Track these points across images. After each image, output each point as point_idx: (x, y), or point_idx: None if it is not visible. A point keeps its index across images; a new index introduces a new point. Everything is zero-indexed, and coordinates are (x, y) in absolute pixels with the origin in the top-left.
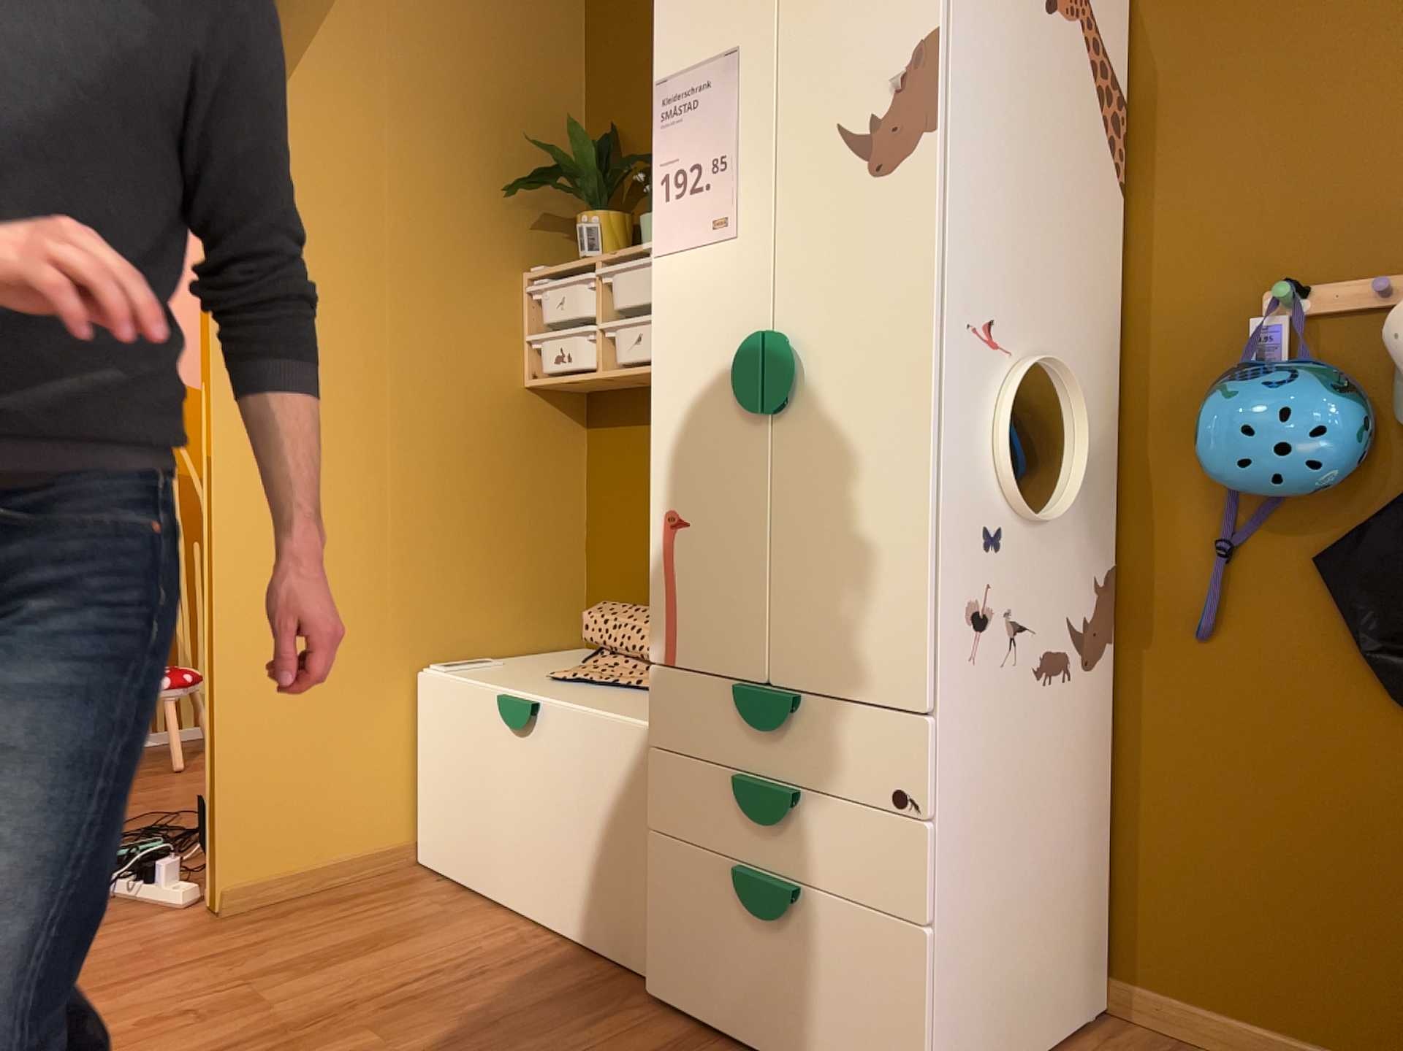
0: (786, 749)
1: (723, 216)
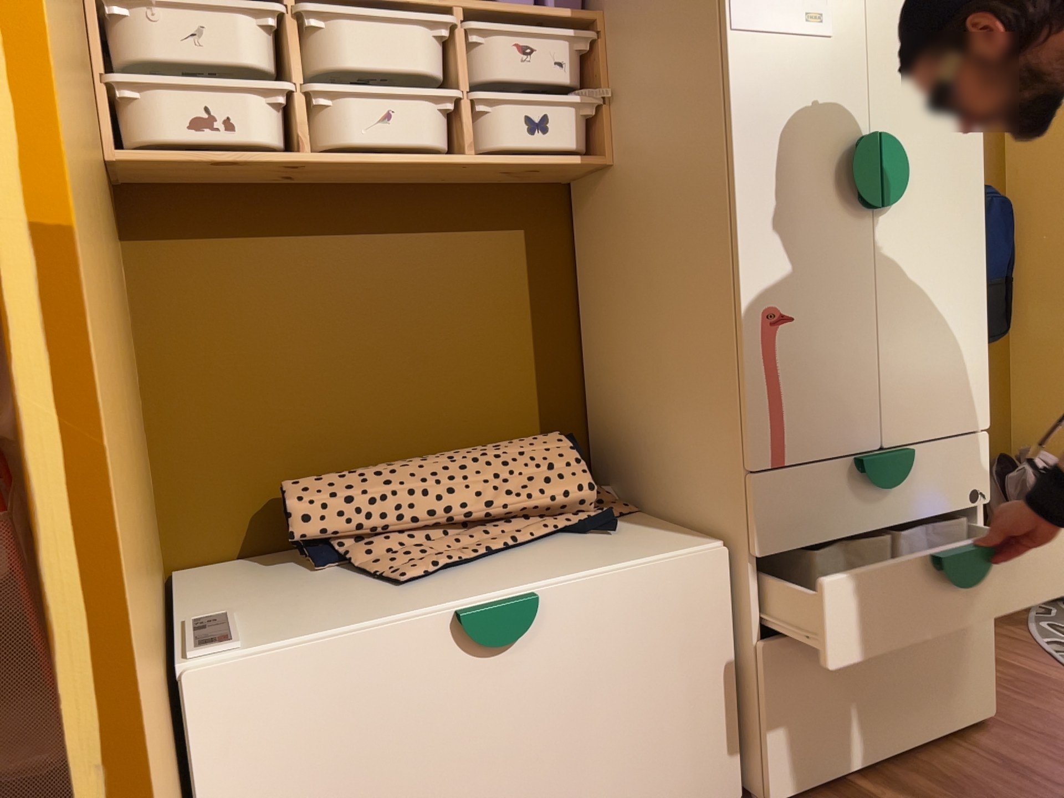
0: (895, 496)
1: (817, 13)
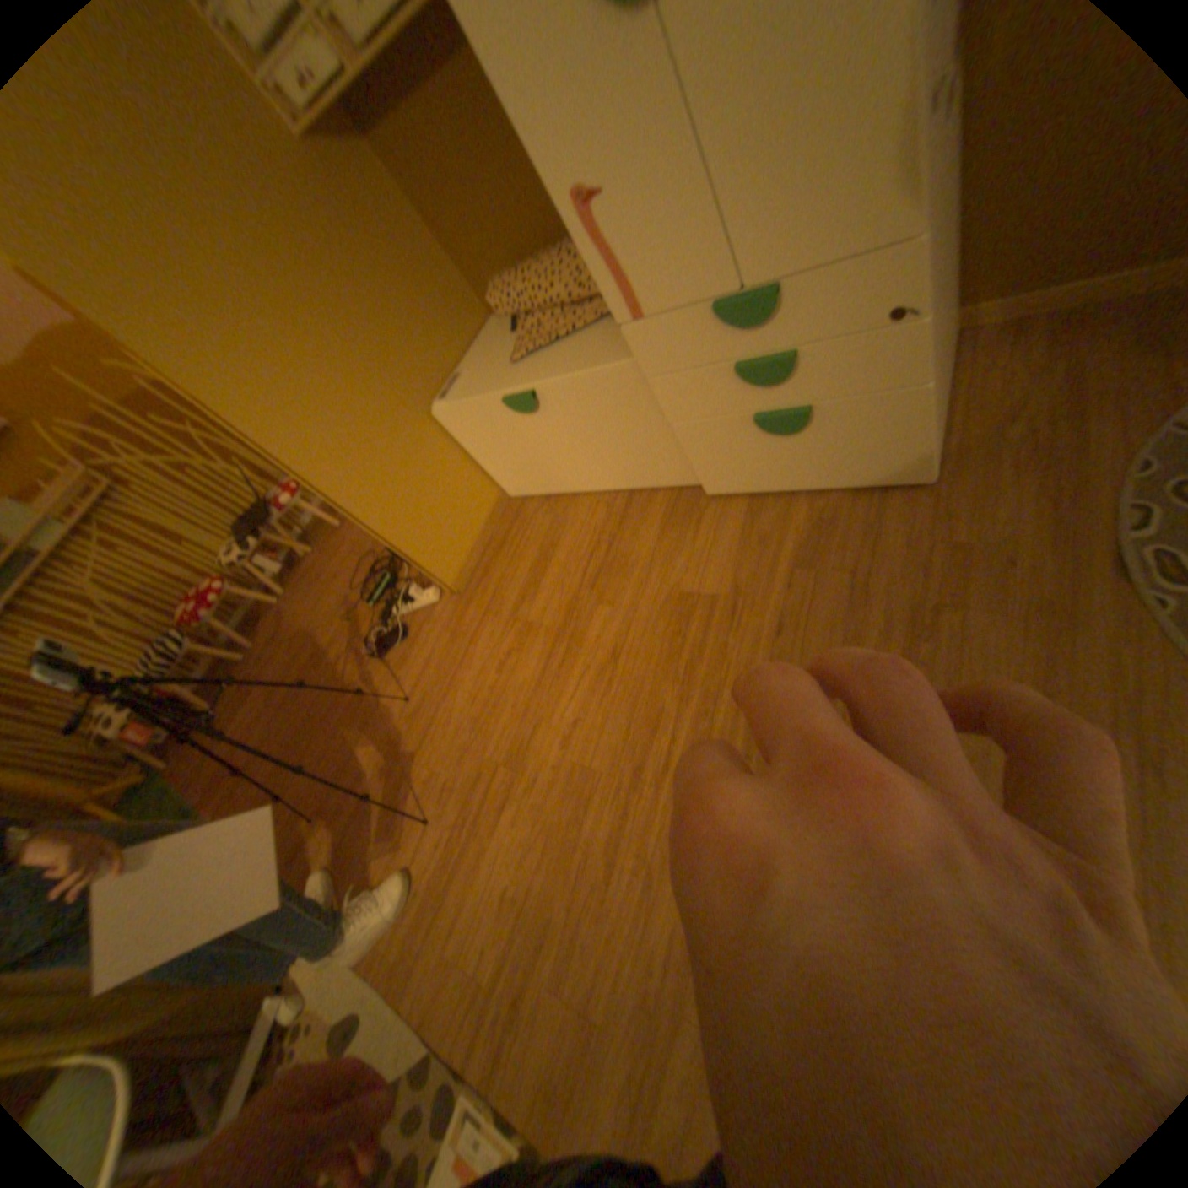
0: (773, 324)
1: None
